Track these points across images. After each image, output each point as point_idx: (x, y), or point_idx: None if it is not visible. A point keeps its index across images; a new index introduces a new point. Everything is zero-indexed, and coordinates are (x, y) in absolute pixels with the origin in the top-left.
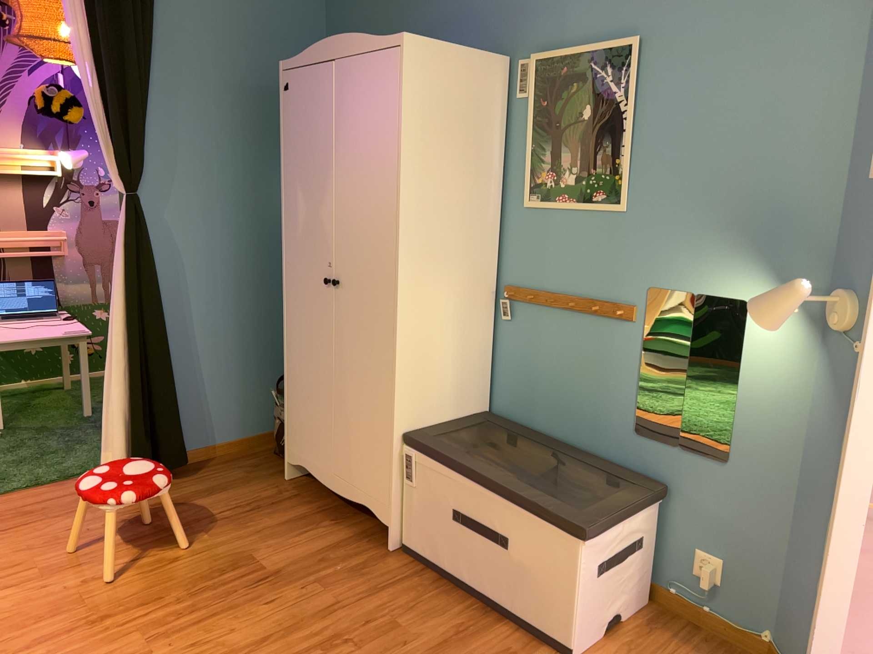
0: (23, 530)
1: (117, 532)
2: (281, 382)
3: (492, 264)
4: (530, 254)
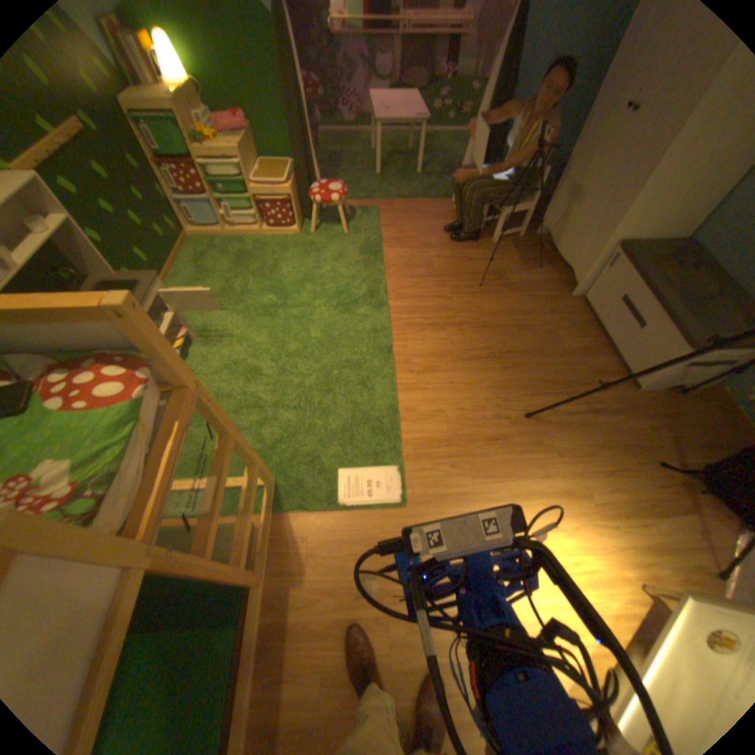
0: (416, 224)
1: (451, 238)
2: (560, 171)
3: None
4: None
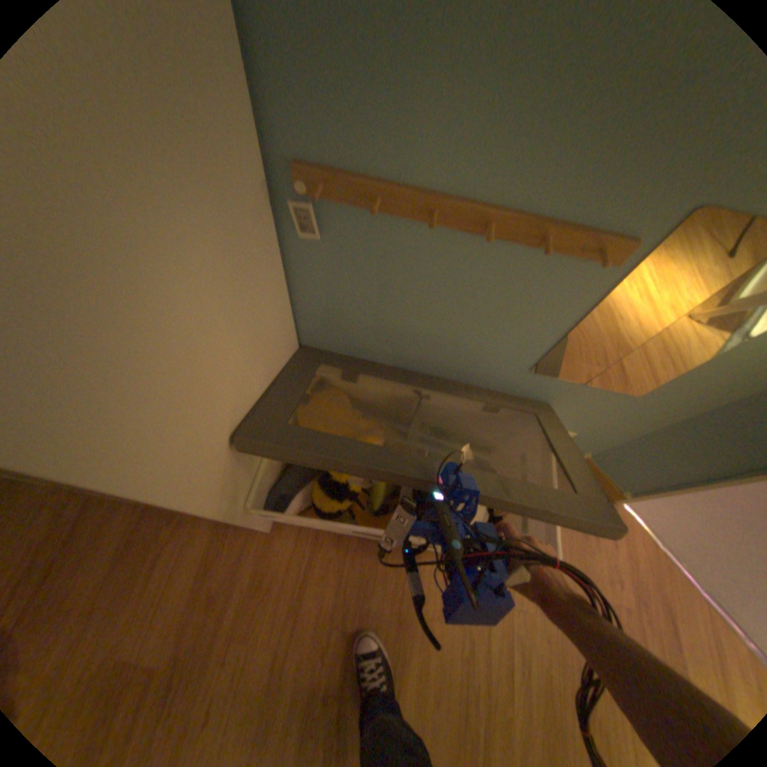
0: None
1: None
2: None
3: (246, 101)
4: (366, 62)
